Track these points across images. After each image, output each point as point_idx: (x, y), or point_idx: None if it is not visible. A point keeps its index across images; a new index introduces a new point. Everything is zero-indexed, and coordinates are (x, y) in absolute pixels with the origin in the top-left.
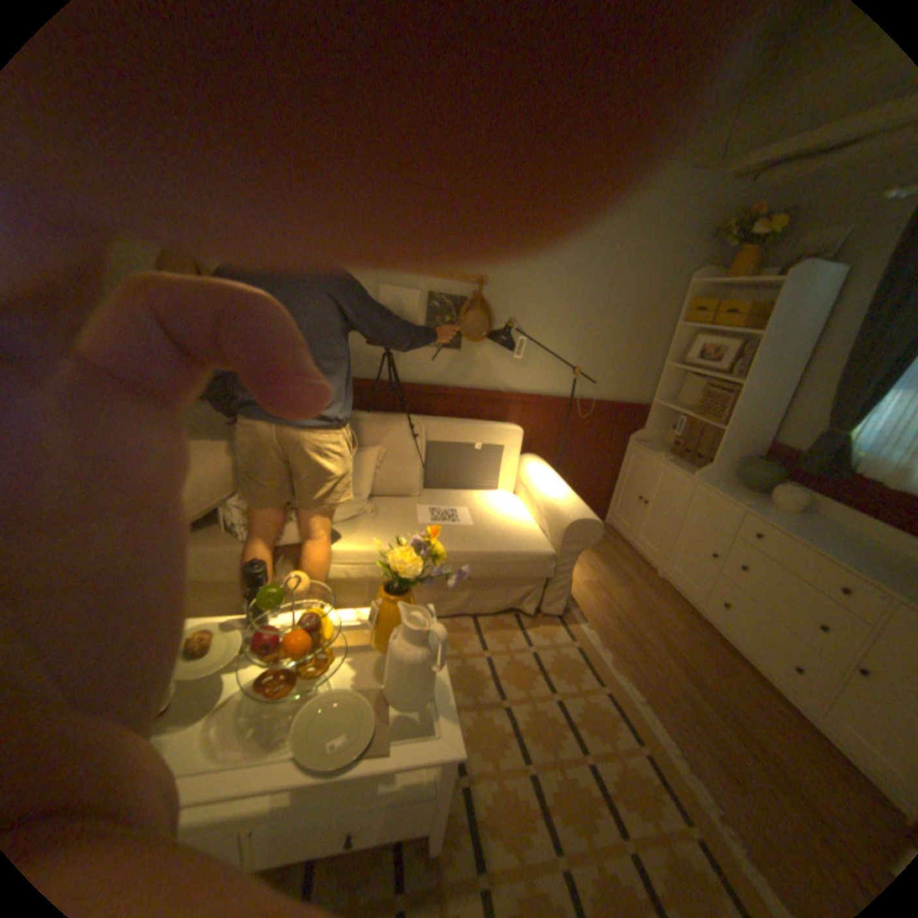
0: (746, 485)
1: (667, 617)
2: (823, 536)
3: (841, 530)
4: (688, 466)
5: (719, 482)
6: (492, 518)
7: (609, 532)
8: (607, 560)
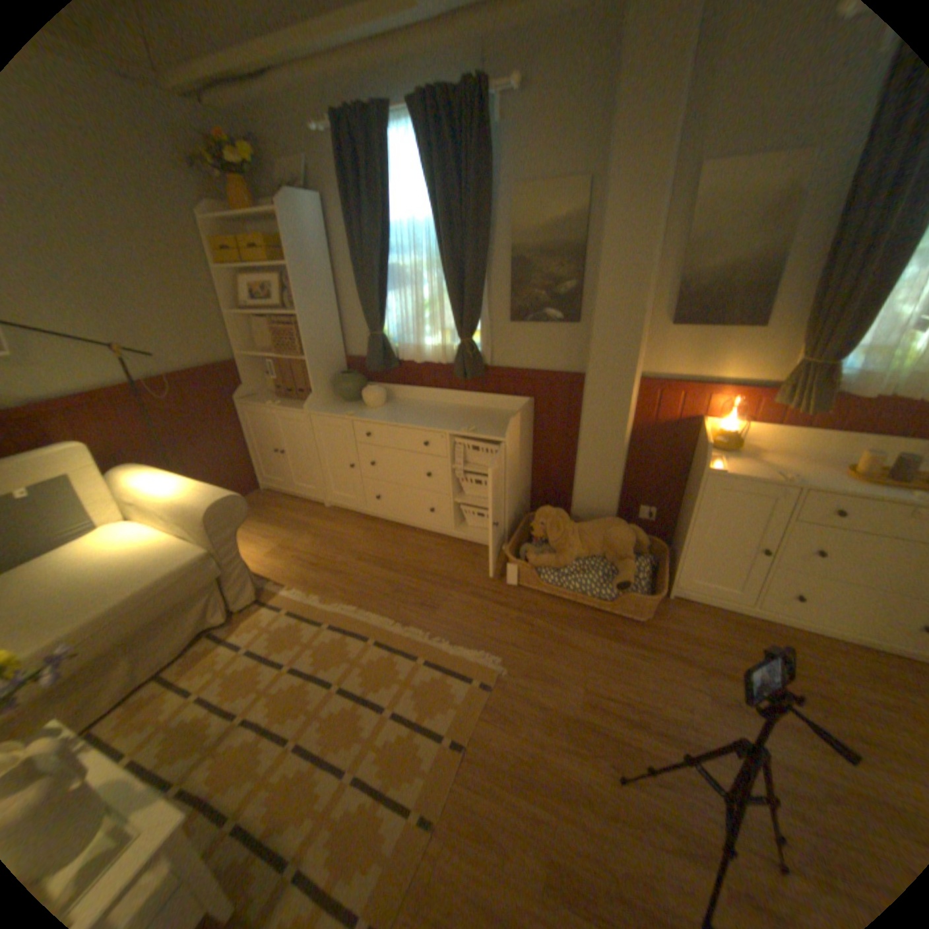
0: (344, 399)
1: (346, 534)
2: (402, 414)
3: (410, 404)
4: (297, 403)
5: (325, 405)
6: (102, 564)
7: (268, 496)
8: (277, 522)
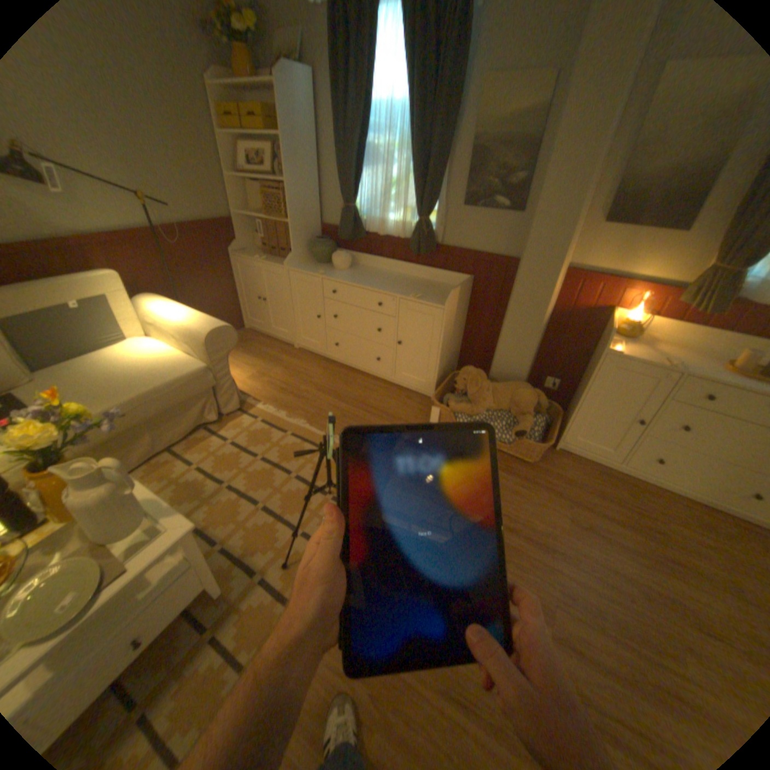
0: (318, 262)
1: (310, 371)
2: (363, 278)
3: (371, 271)
4: (279, 260)
5: (302, 265)
6: (133, 365)
7: (251, 335)
8: (258, 355)
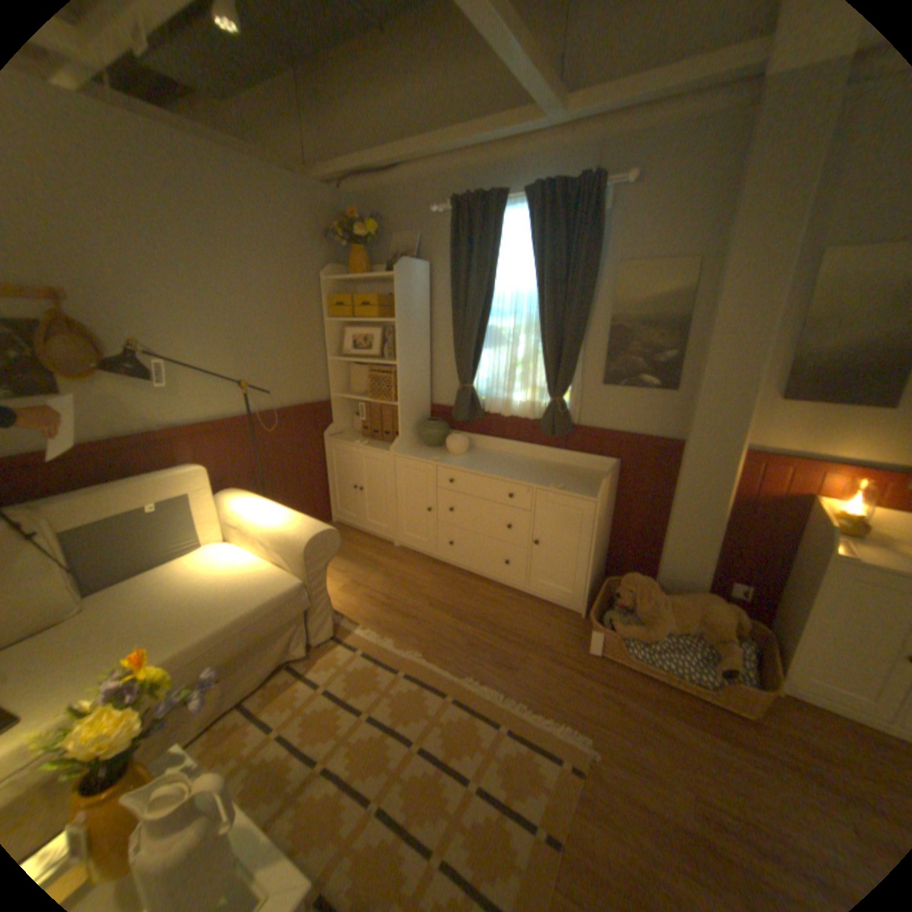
0: (428, 445)
1: (417, 577)
2: (486, 464)
3: (492, 454)
4: (383, 444)
5: (410, 449)
6: (211, 583)
7: (340, 529)
8: (350, 557)
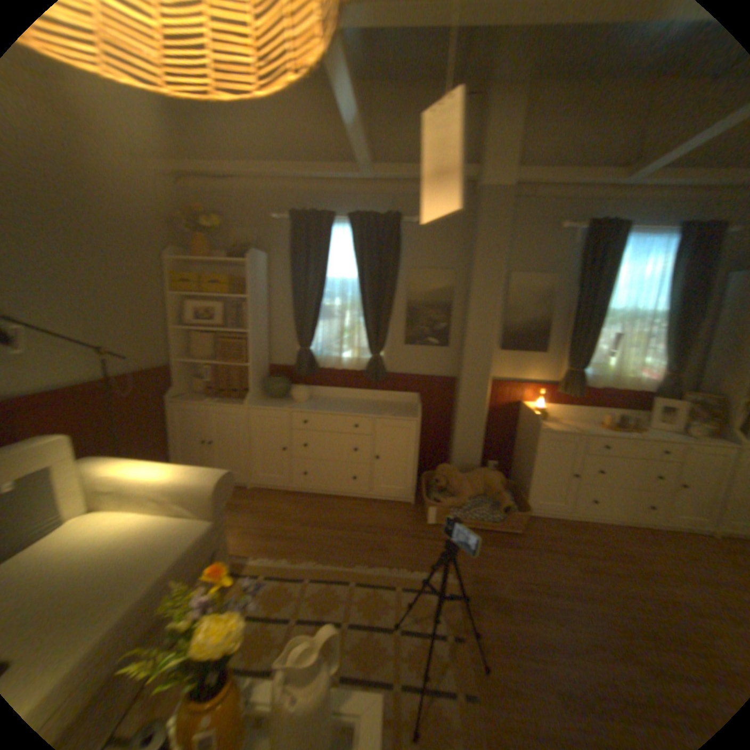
0: (275, 397)
1: (281, 508)
2: (330, 406)
3: (329, 399)
4: (232, 400)
5: (260, 401)
6: (116, 546)
7: None
8: None
